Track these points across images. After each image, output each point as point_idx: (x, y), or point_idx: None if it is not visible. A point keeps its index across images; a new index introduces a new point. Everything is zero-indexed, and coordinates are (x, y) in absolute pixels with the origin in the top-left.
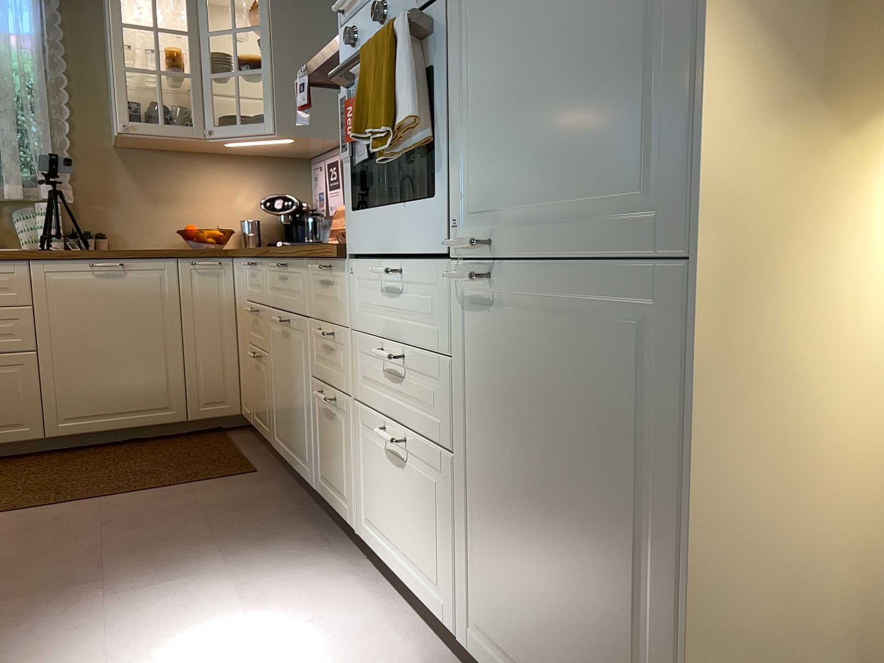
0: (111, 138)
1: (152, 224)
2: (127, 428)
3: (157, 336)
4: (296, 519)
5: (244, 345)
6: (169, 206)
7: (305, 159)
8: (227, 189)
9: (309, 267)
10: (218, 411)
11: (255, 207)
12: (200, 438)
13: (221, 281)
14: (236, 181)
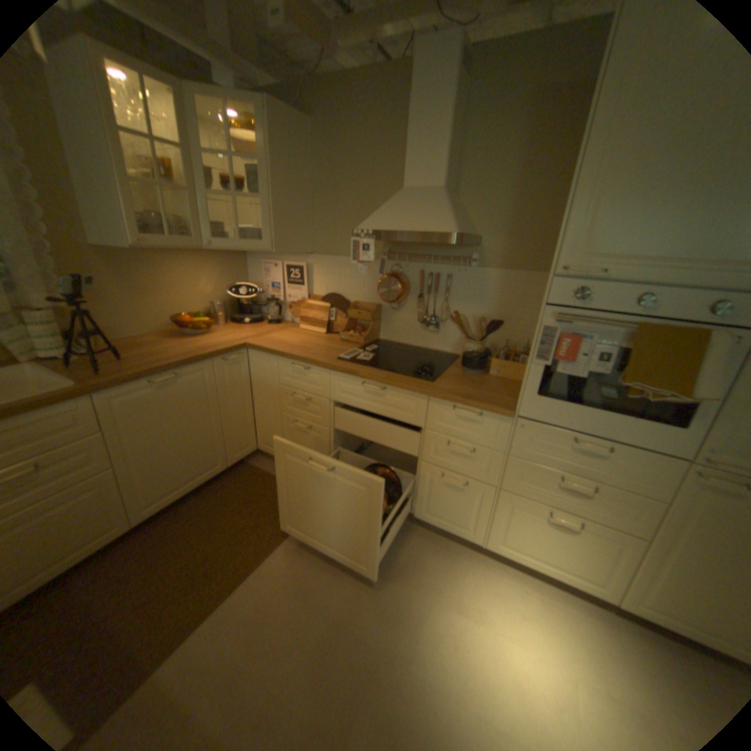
0: (85, 236)
1: (137, 314)
2: (192, 490)
3: (205, 419)
4: (401, 533)
5: (272, 410)
6: (149, 296)
7: (242, 249)
8: (192, 277)
9: (428, 398)
10: (245, 453)
11: (213, 290)
12: (238, 475)
13: (242, 366)
14: (198, 270)
